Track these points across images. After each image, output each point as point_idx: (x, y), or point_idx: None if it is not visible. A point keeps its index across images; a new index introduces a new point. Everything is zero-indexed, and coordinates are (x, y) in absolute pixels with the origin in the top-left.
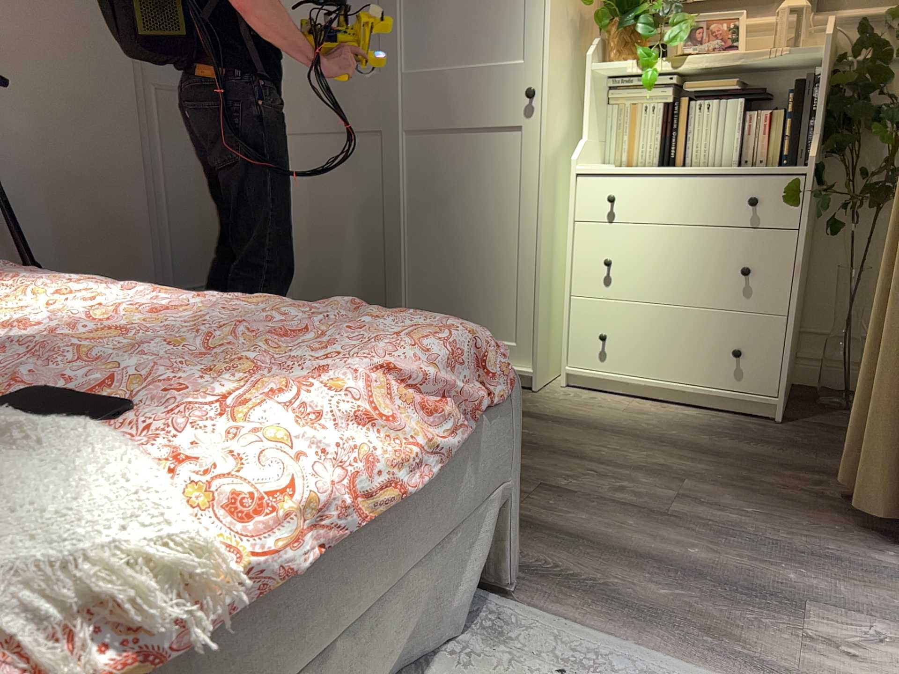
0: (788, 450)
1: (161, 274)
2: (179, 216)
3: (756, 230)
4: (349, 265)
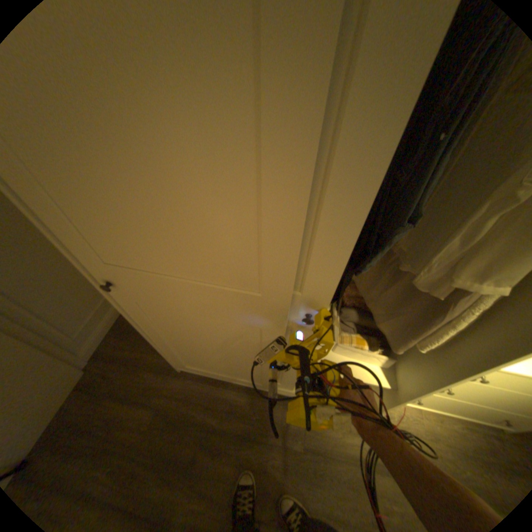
0: None
1: (54, 348)
2: (39, 302)
3: None
4: (228, 363)
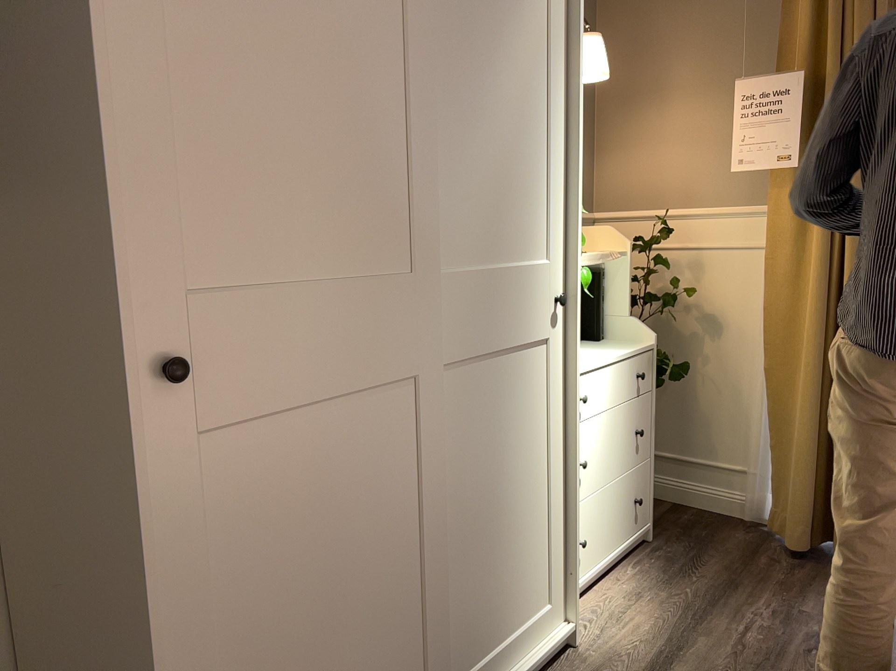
0: (707, 553)
1: None
2: None
3: (640, 397)
4: (359, 657)
